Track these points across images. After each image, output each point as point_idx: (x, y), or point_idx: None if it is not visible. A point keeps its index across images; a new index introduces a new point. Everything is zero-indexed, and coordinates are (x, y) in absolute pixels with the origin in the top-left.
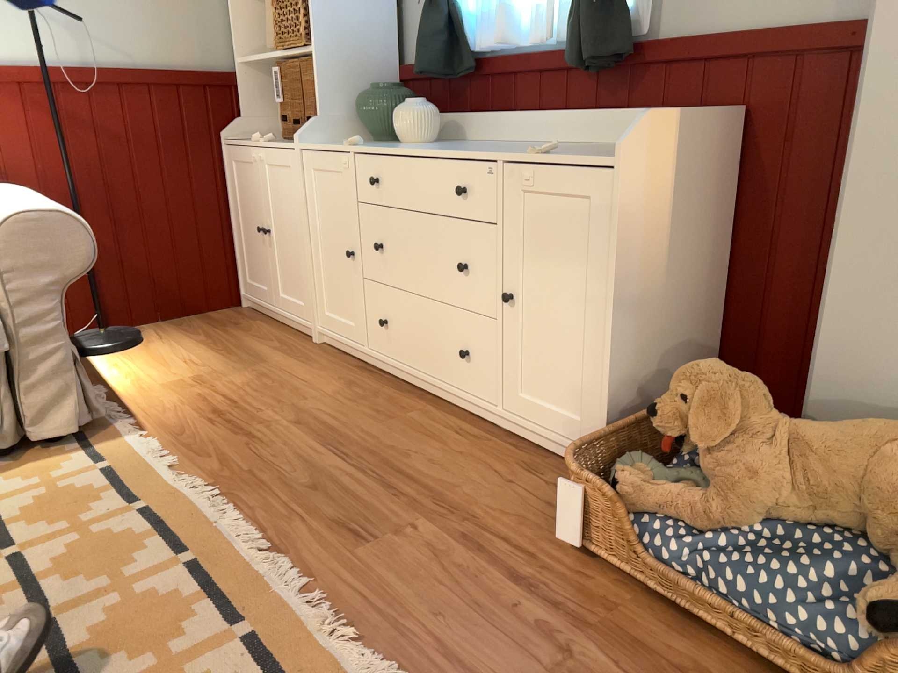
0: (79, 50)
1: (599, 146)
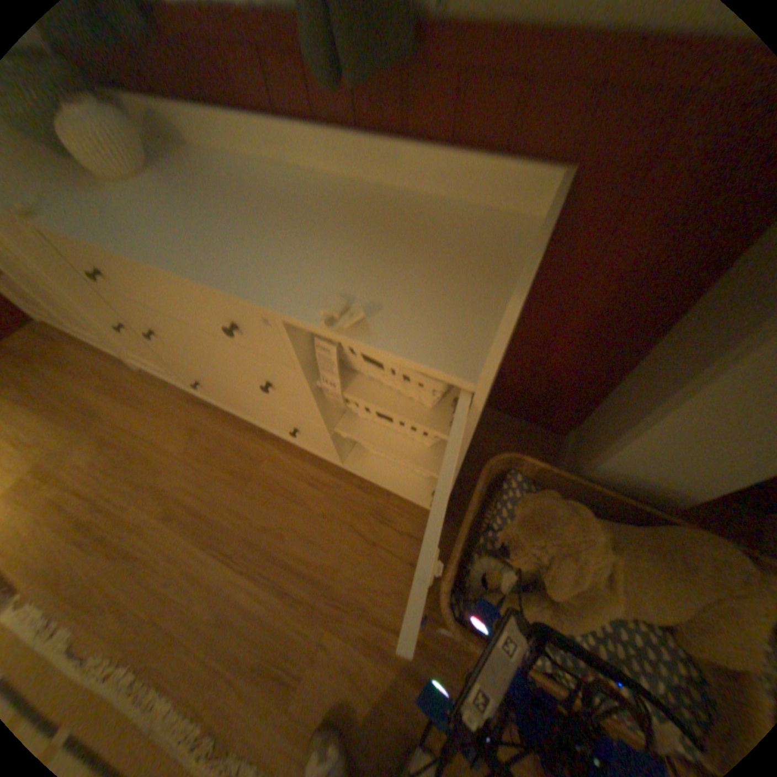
0: None
1: (380, 197)
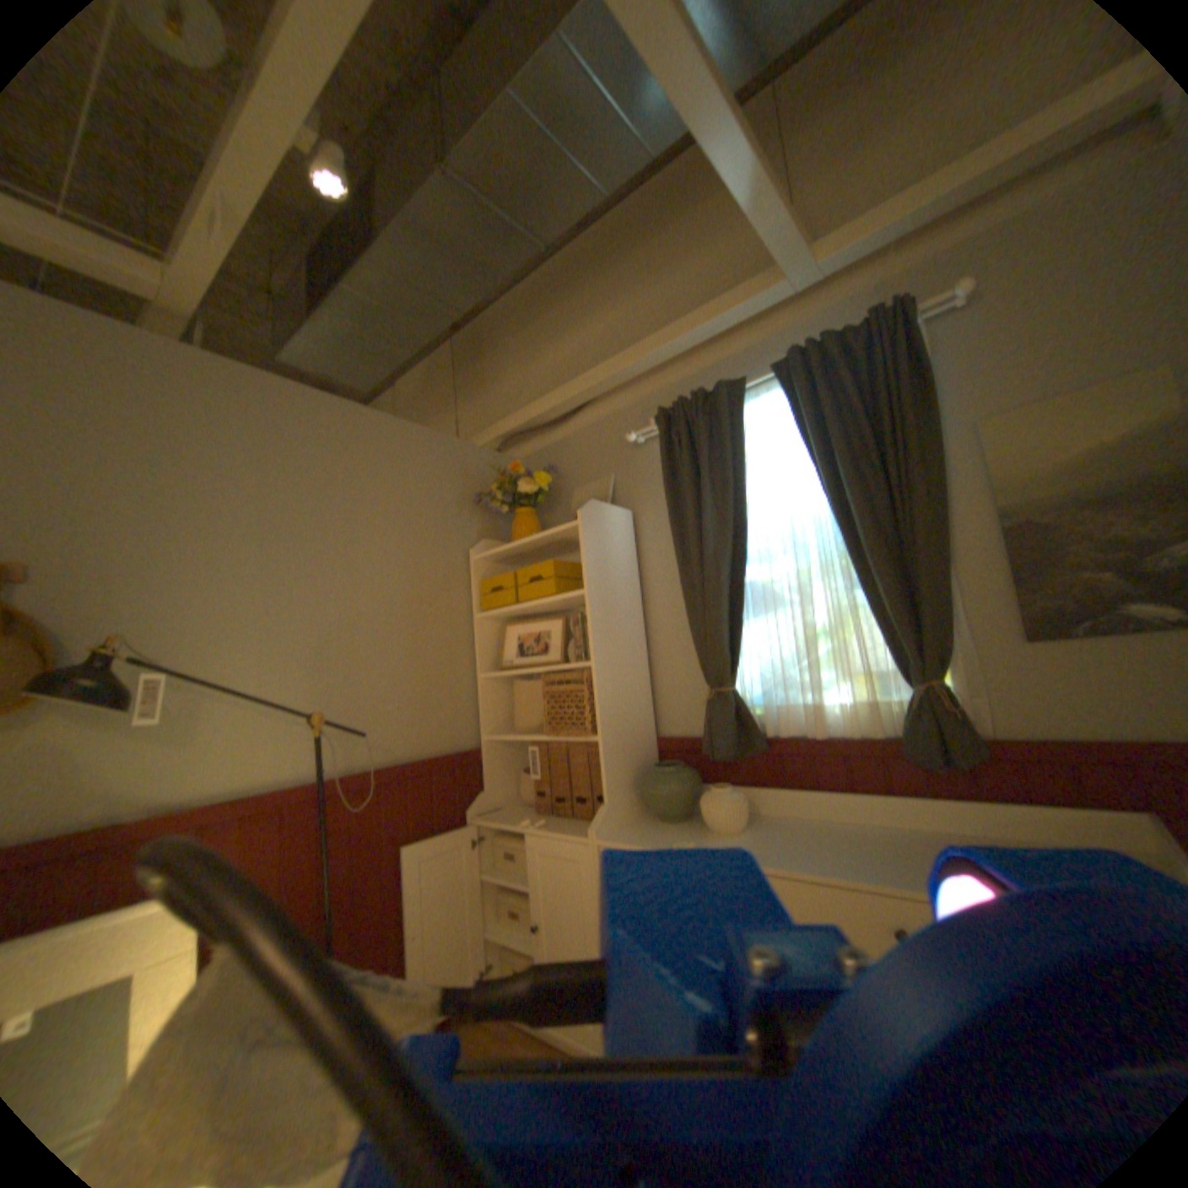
0: (344, 755)
1: (975, 841)
